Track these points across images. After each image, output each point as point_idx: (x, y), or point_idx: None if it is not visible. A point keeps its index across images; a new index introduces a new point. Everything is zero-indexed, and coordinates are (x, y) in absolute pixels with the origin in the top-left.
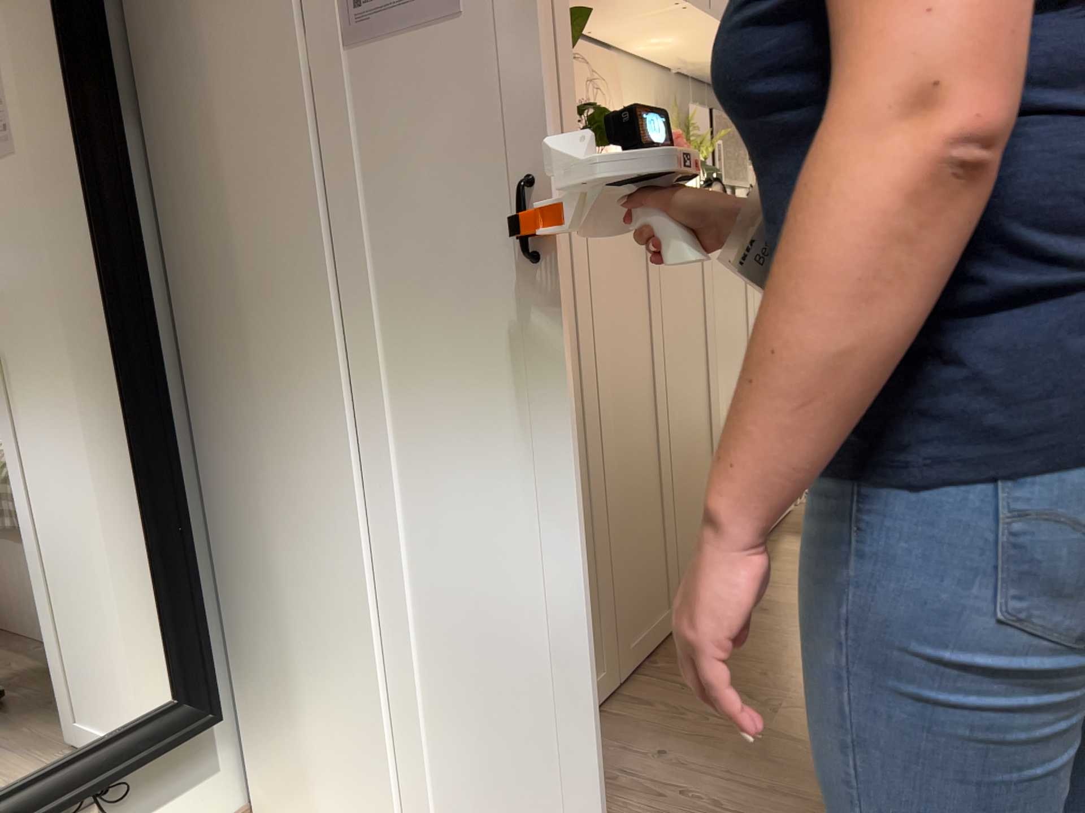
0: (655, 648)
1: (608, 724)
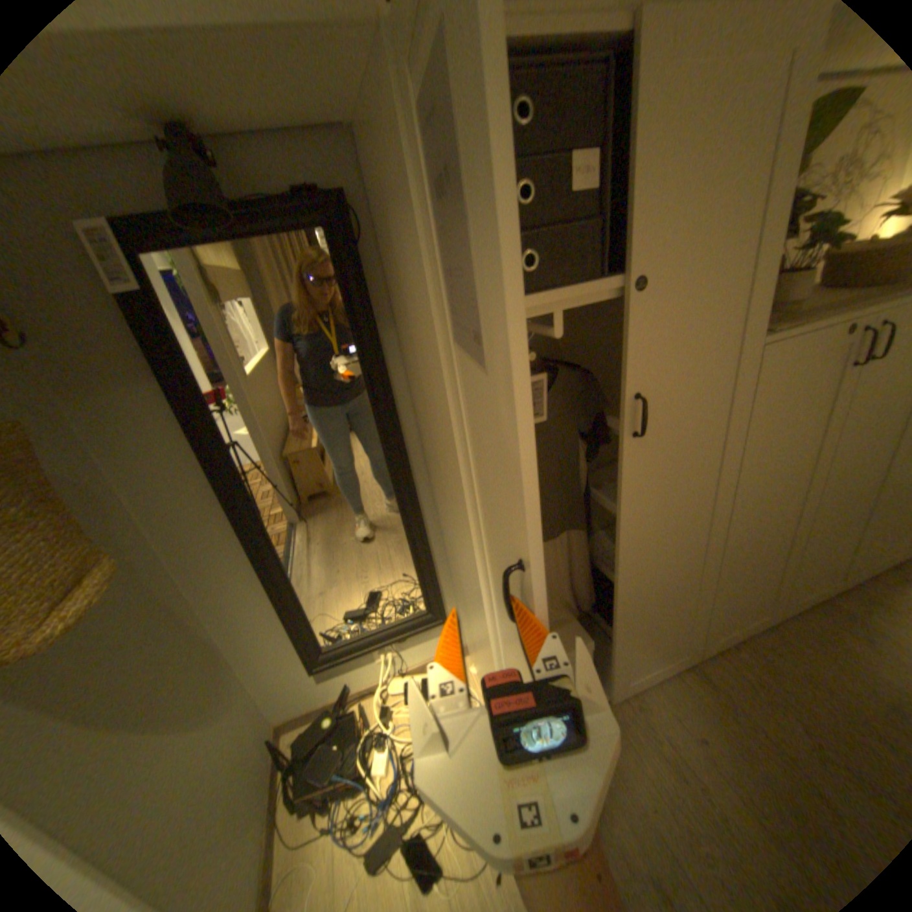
0: (750, 639)
1: (683, 691)
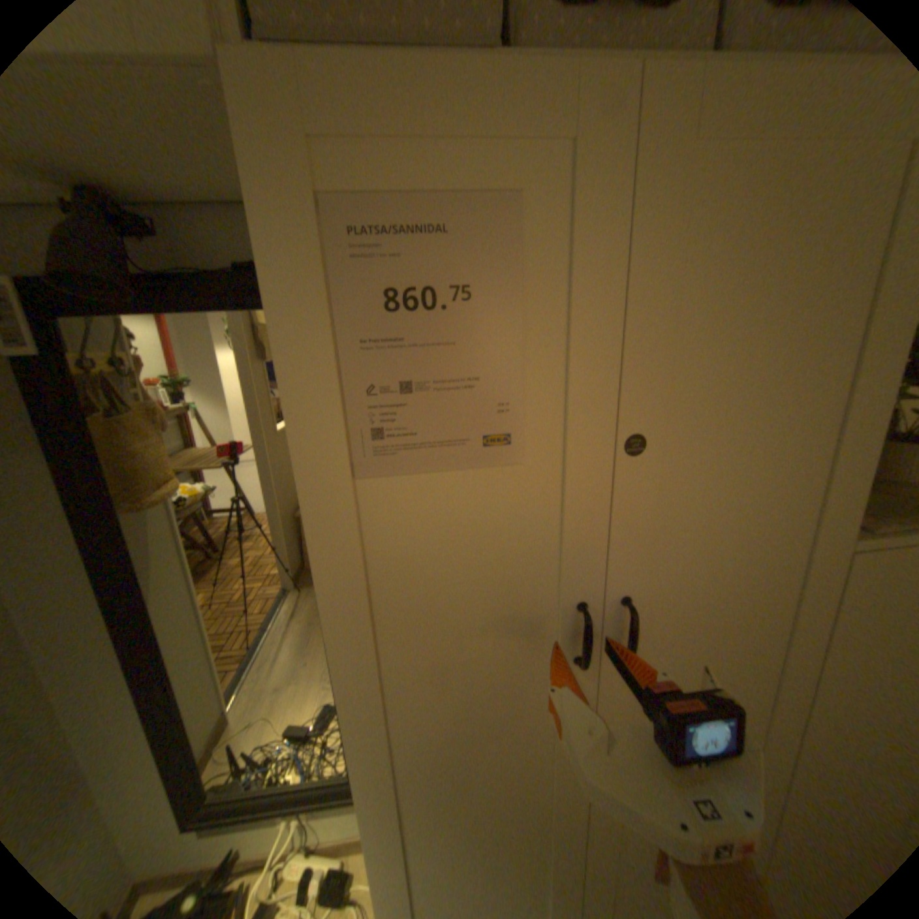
0: None
1: None
